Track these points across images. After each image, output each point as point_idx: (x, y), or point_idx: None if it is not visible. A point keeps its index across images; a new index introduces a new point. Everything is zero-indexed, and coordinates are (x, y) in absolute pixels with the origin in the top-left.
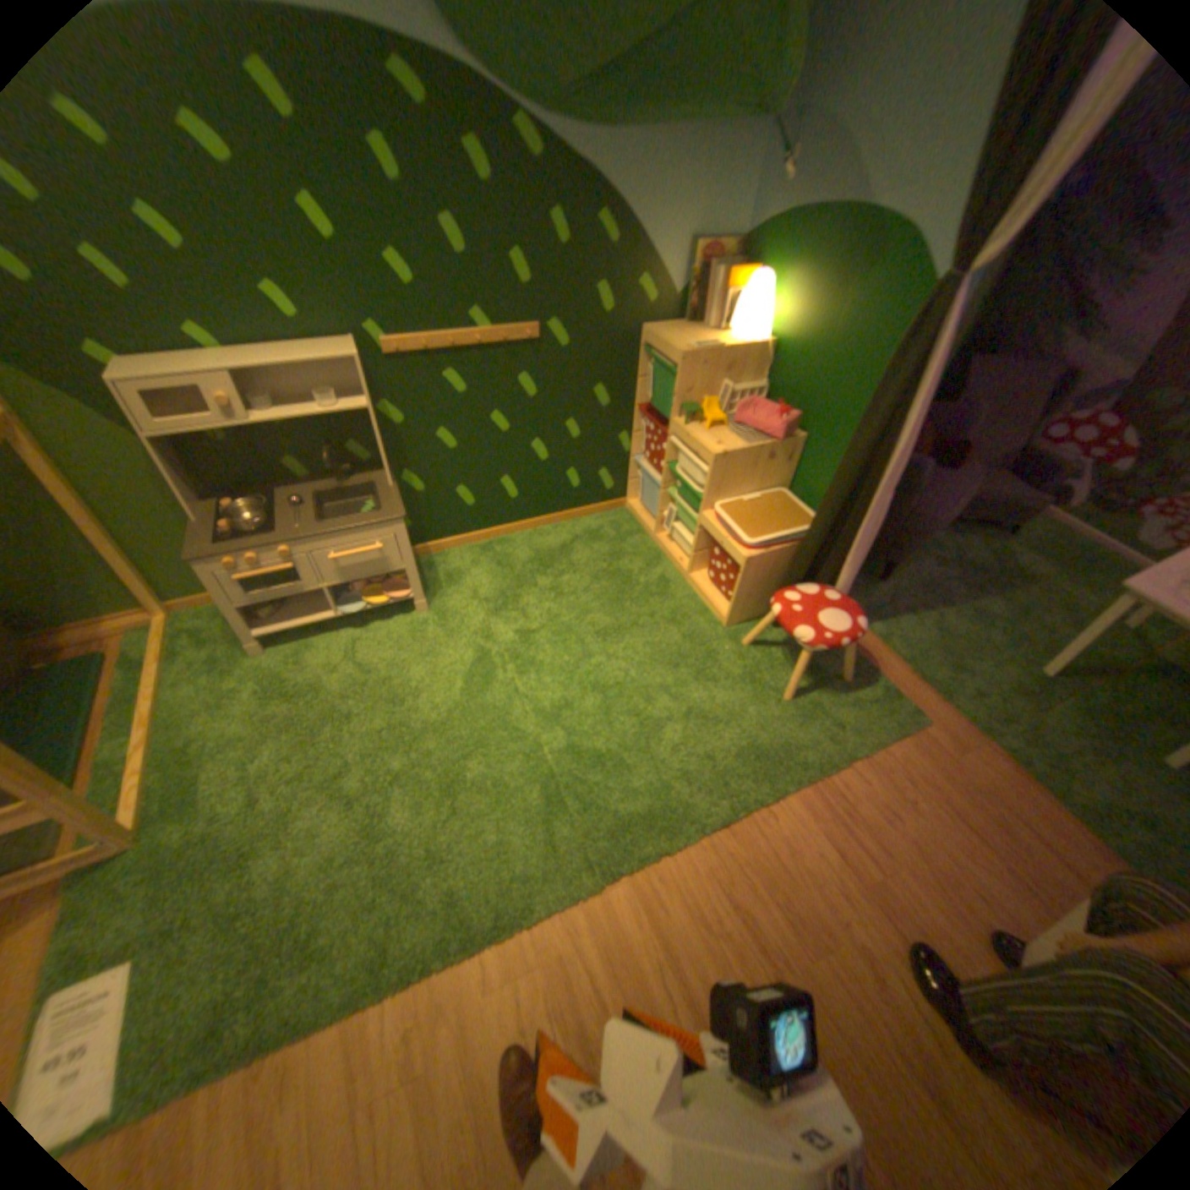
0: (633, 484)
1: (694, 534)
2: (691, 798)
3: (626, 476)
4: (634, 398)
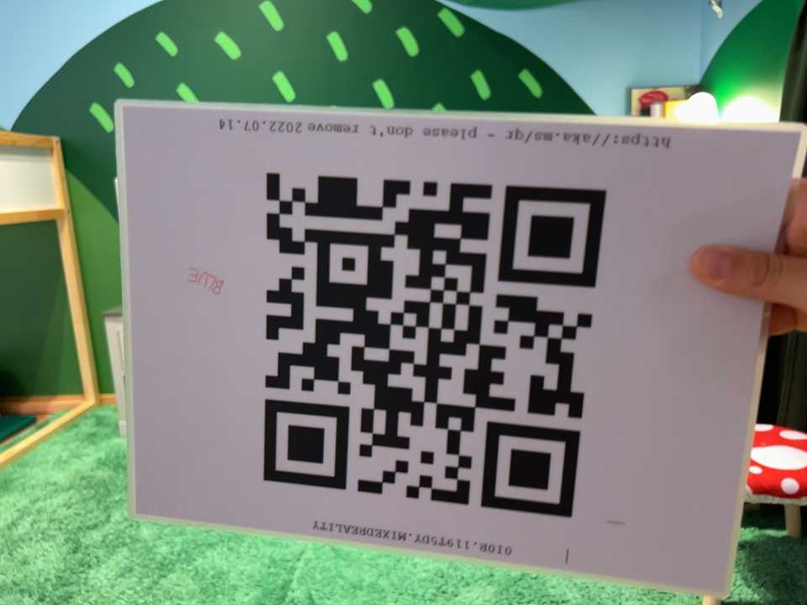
0: None
1: None
2: None
3: None
4: None
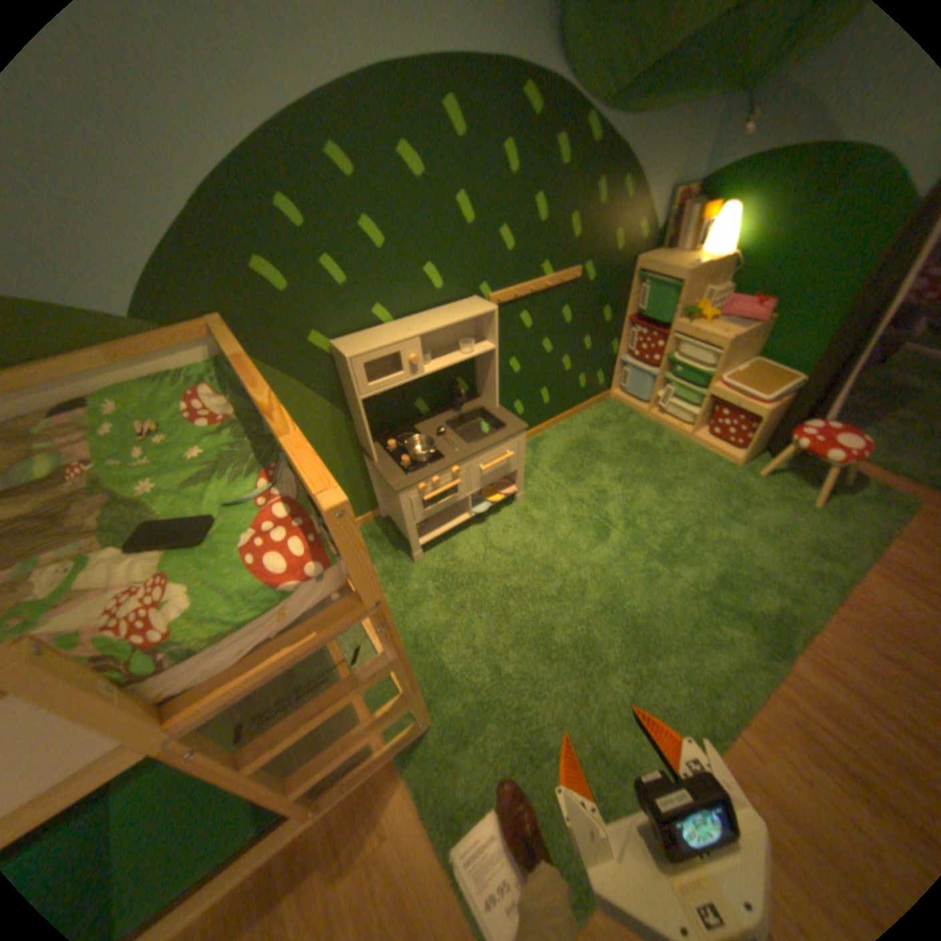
0: (622, 376)
1: (695, 403)
2: (805, 589)
3: (613, 372)
4: (625, 312)
